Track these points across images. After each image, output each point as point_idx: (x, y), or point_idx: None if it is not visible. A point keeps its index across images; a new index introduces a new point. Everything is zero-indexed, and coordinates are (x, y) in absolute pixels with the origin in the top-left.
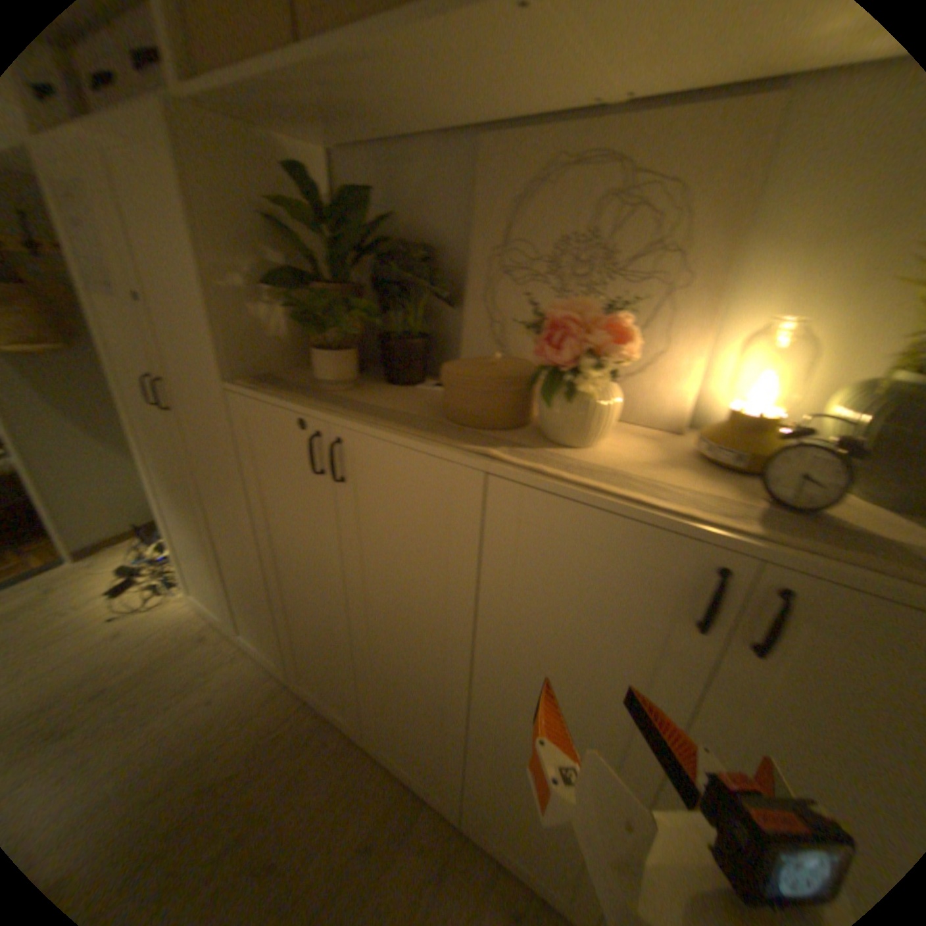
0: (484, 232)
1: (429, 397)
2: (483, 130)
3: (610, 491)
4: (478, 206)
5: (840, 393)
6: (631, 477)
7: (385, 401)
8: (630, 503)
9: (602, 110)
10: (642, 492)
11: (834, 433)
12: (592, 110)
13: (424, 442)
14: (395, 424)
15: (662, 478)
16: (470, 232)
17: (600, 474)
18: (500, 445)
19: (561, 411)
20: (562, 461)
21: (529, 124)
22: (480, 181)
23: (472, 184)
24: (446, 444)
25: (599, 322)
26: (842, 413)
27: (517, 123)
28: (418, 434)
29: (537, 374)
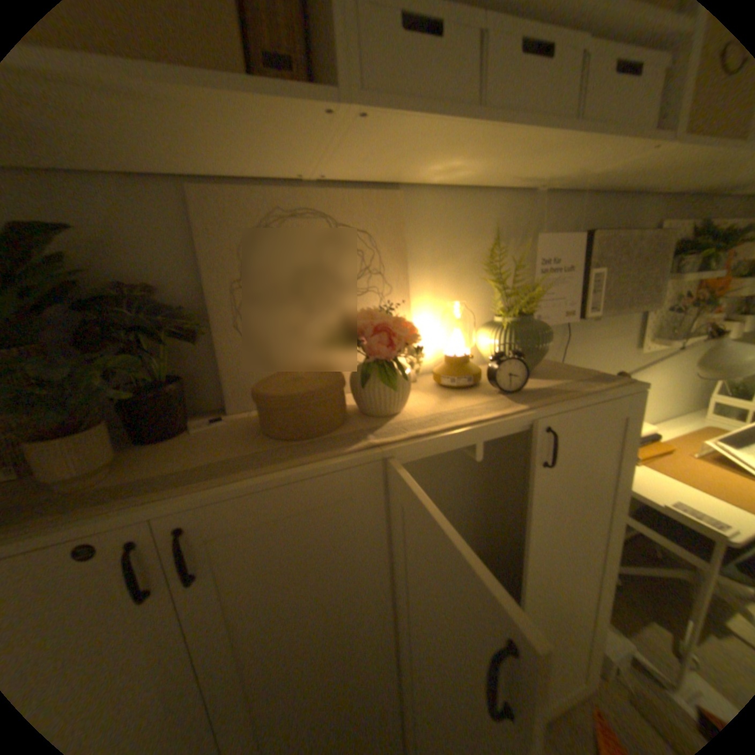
0: (216, 267)
1: (226, 432)
2: (187, 179)
3: (464, 423)
4: (202, 245)
5: (479, 334)
6: (452, 411)
7: (192, 457)
8: (480, 423)
9: (297, 181)
10: (473, 415)
11: (493, 352)
12: (295, 180)
13: (315, 464)
14: (258, 467)
15: (460, 405)
16: (192, 268)
17: (442, 418)
18: (367, 434)
19: (390, 389)
20: (413, 422)
21: (237, 181)
22: (198, 223)
23: (183, 224)
24: (334, 455)
25: (399, 322)
26: (497, 341)
27: (222, 178)
28: (298, 462)
29: (366, 369)
